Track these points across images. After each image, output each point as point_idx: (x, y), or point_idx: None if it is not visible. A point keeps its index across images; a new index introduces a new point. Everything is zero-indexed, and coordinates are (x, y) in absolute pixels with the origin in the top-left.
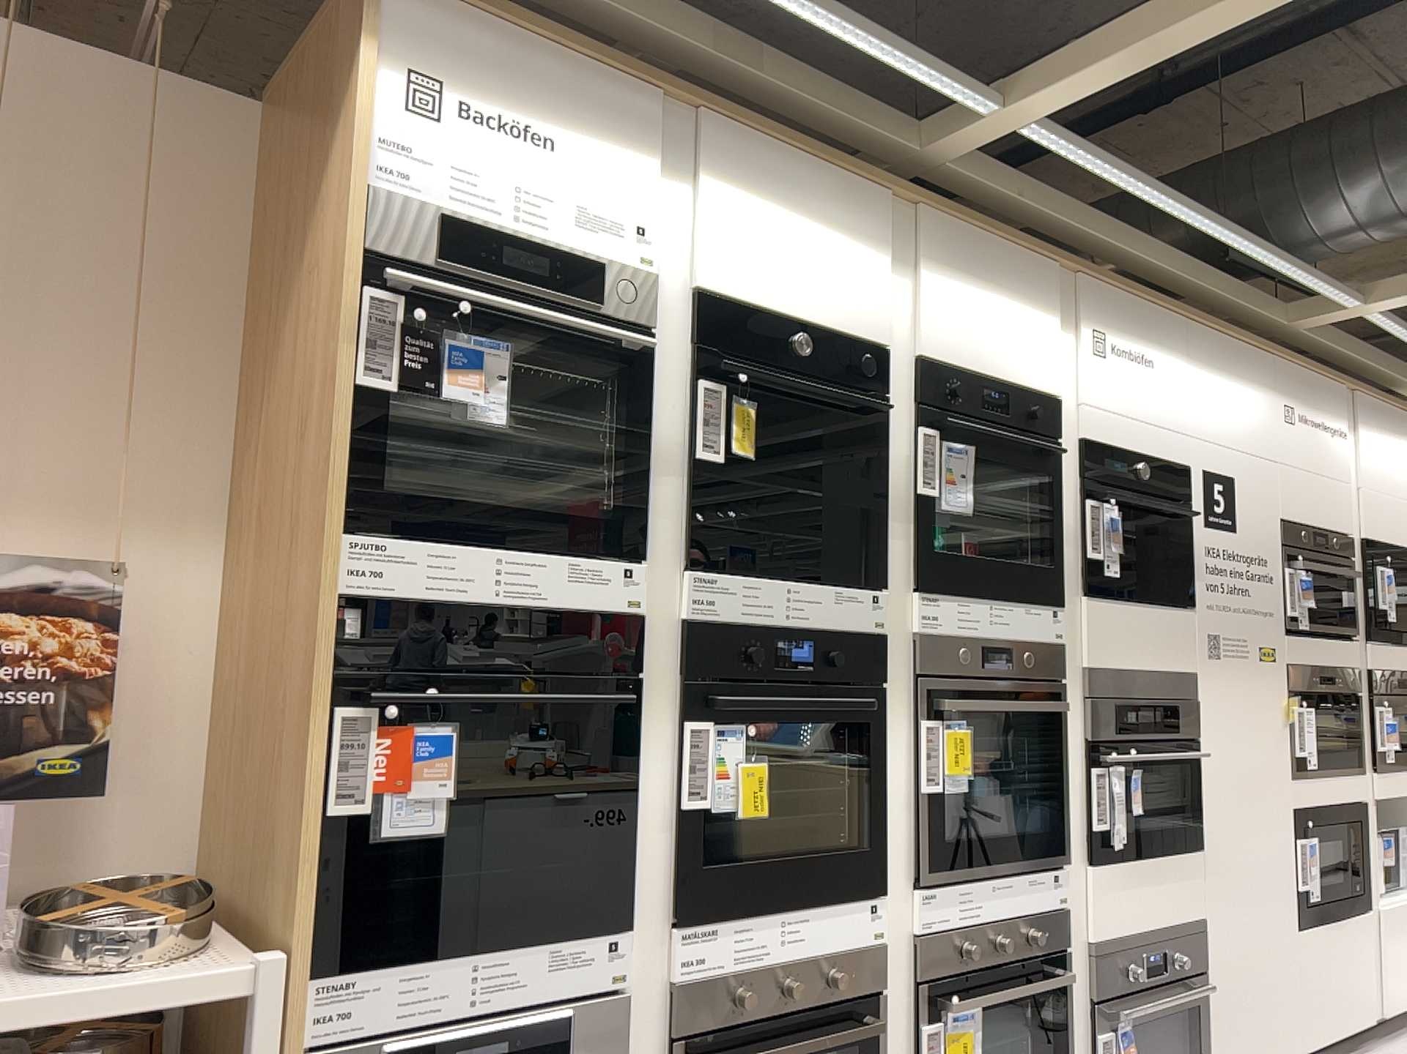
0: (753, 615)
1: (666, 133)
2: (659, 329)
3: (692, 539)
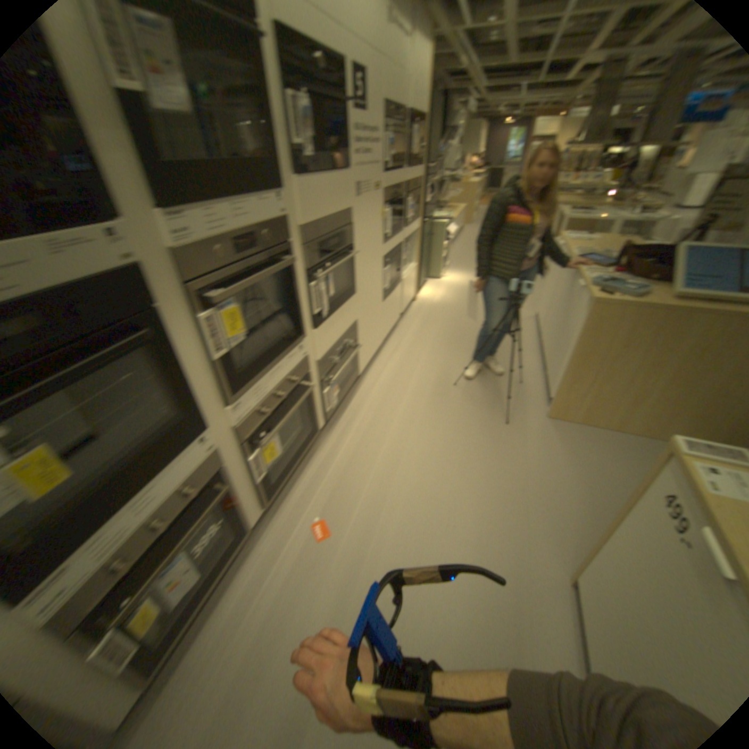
0: None
1: None
2: None
3: None
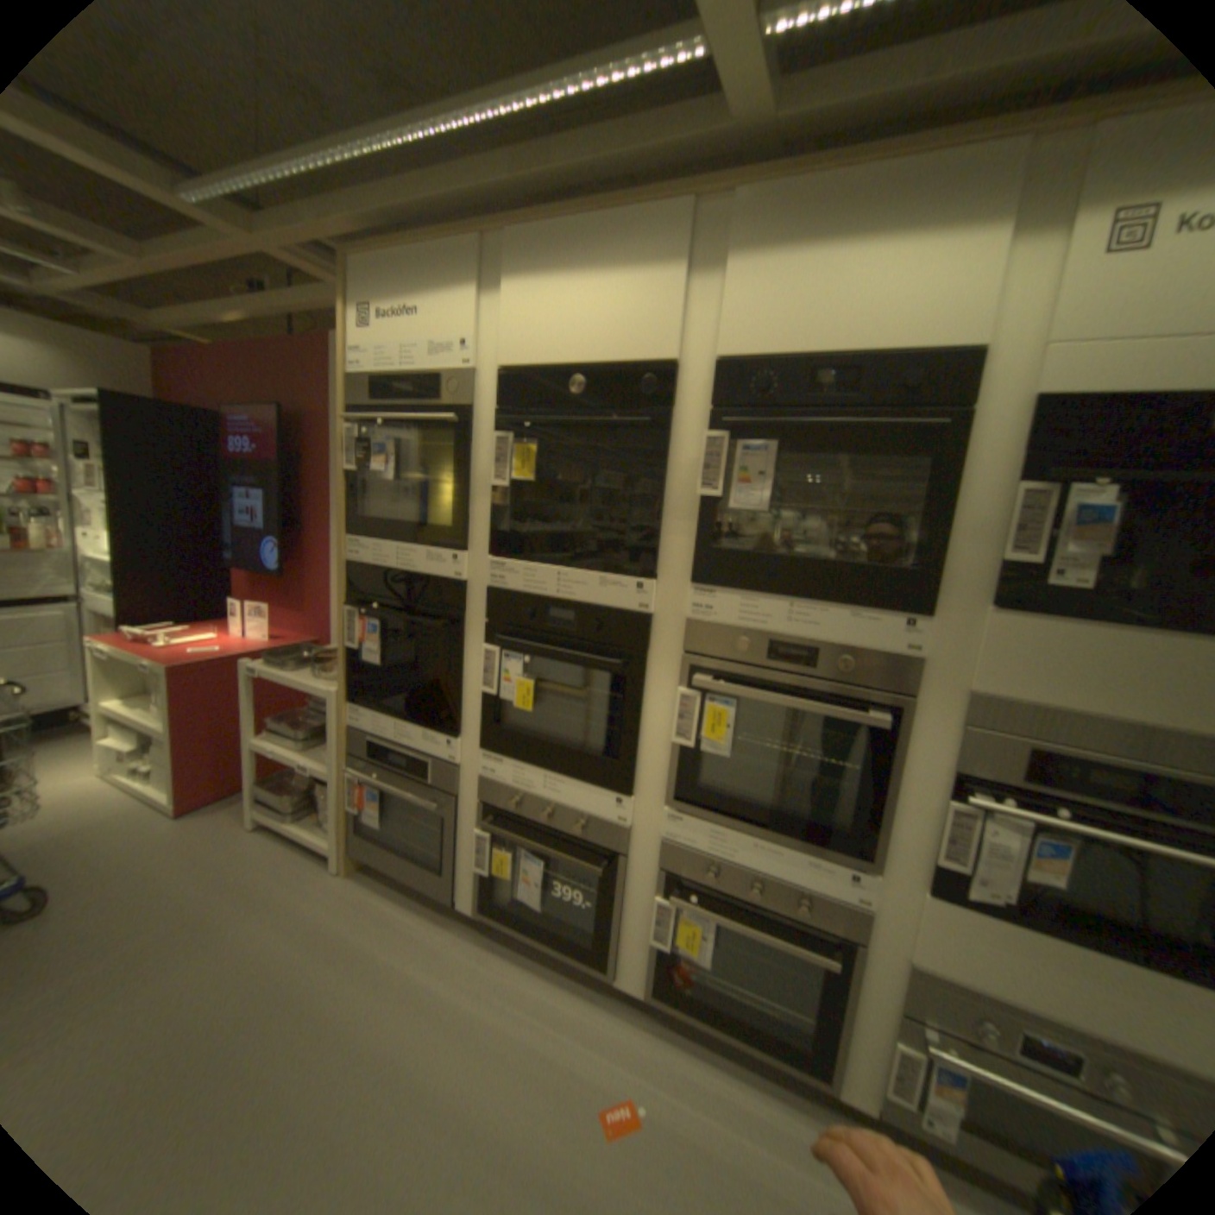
0: (533, 592)
1: (479, 249)
2: (474, 400)
3: (495, 540)
